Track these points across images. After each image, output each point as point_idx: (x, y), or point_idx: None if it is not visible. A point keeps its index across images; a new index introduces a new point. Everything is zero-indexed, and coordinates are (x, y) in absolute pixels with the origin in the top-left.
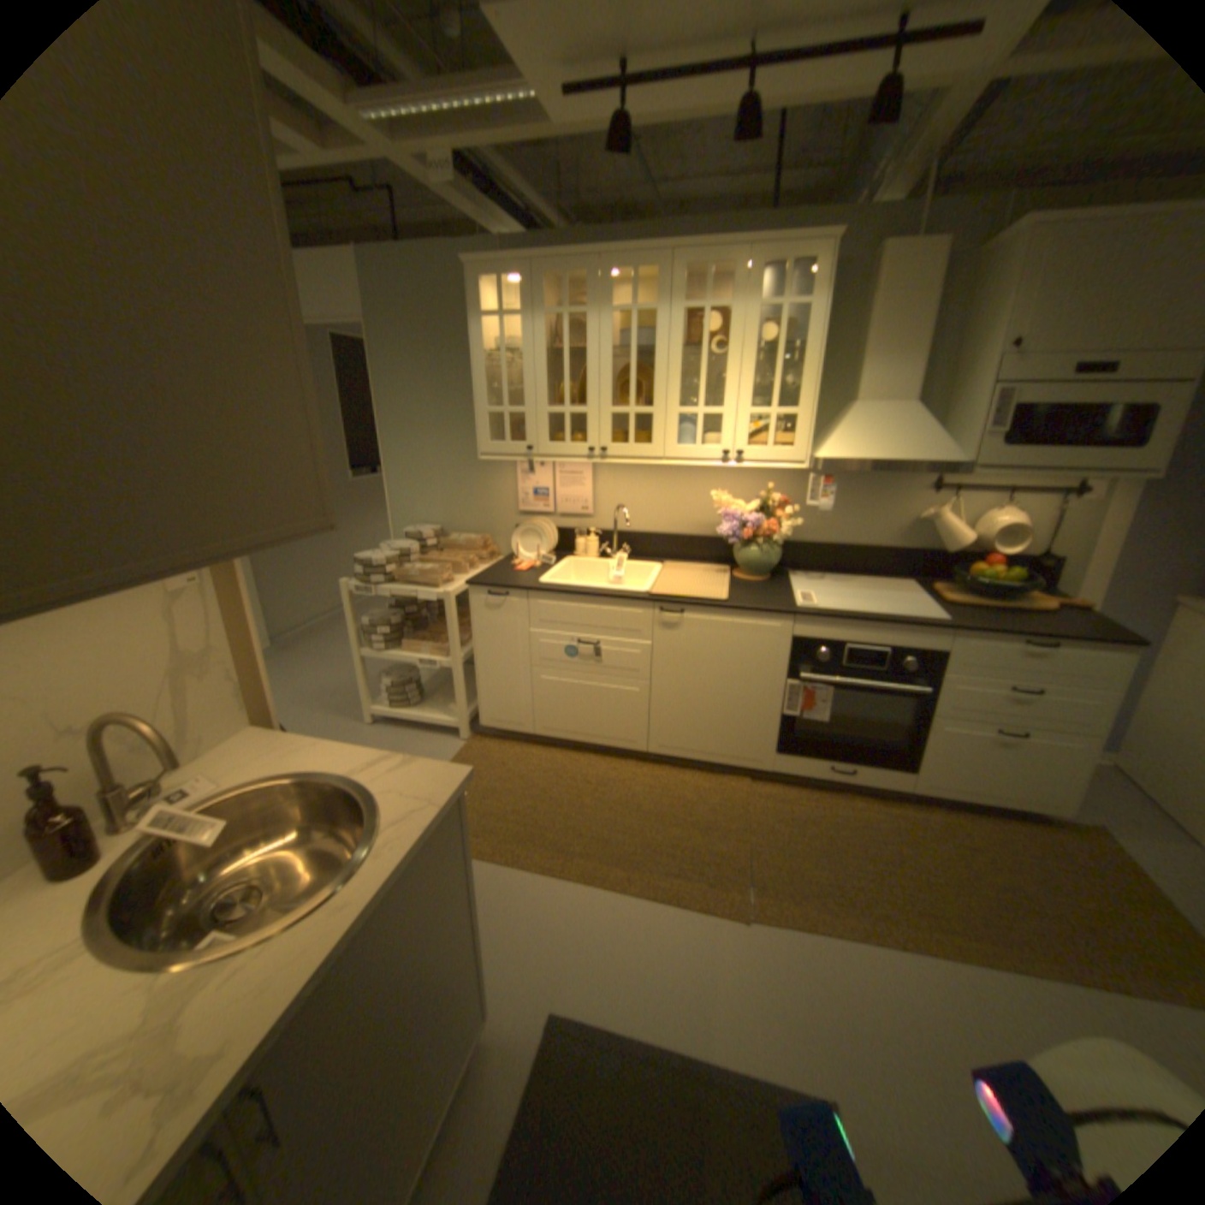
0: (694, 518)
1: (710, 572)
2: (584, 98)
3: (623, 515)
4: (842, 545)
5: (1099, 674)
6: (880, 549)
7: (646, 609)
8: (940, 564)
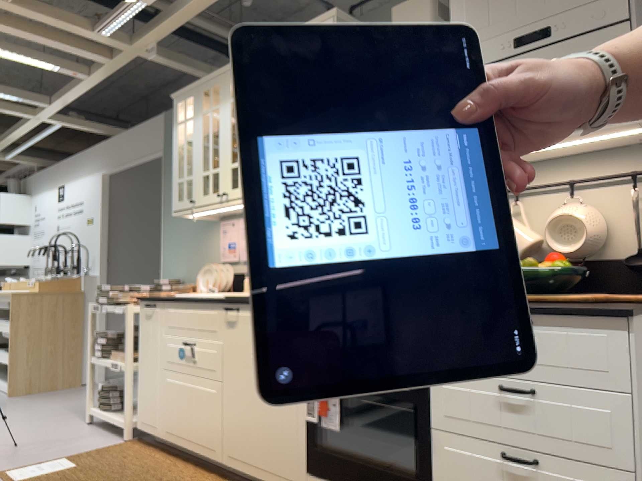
0: None
1: None
2: None
3: None
4: None
5: (588, 359)
6: None
7: (218, 307)
8: None
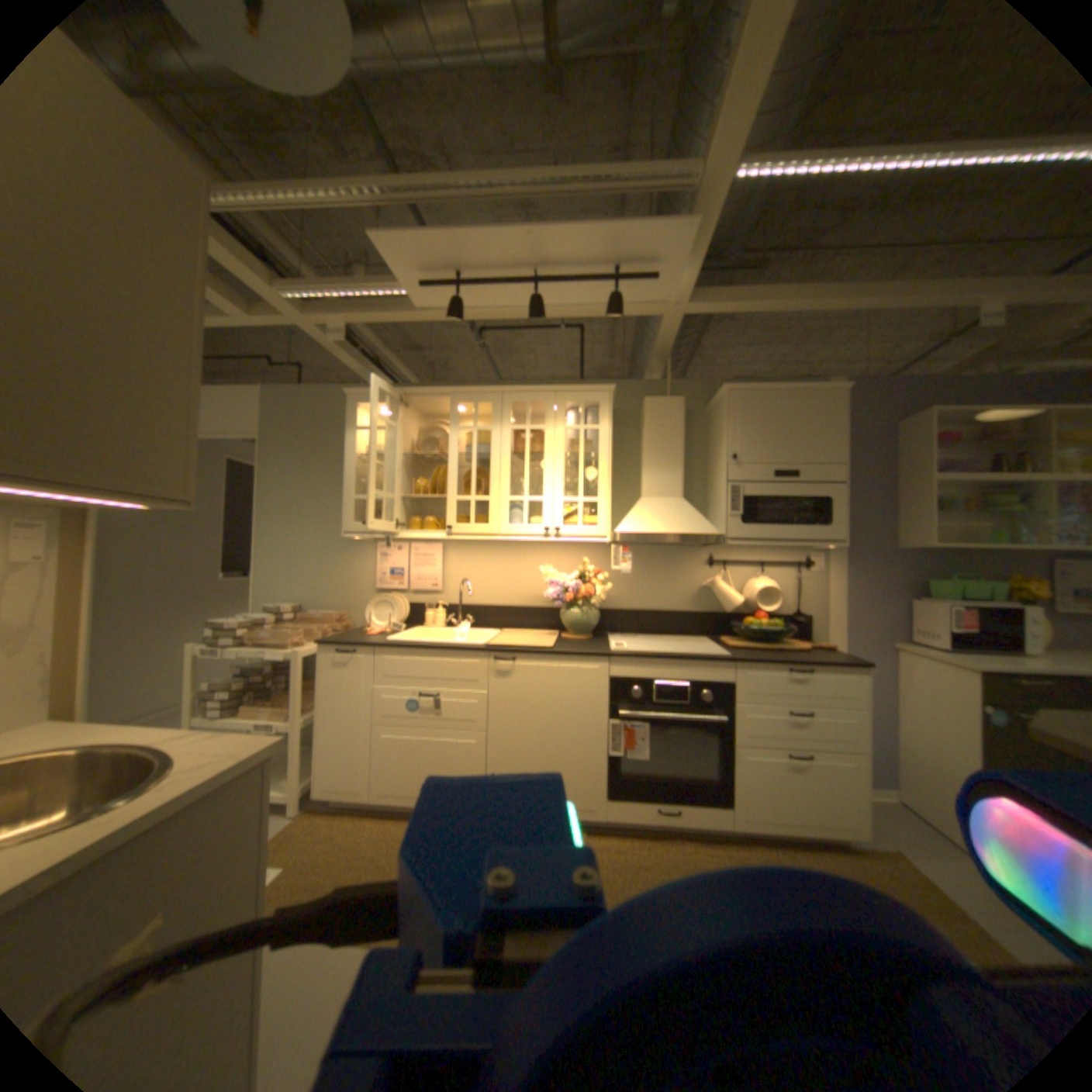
0: (527, 590)
1: (540, 634)
2: (434, 290)
3: (467, 588)
4: (646, 609)
5: (844, 693)
6: (675, 612)
7: (480, 656)
8: (721, 621)
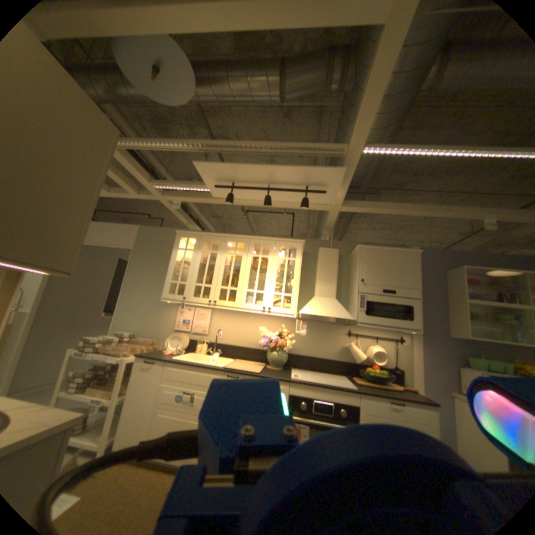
0: (252, 339)
1: (256, 364)
2: (222, 189)
3: (221, 335)
4: (314, 357)
5: (424, 421)
6: (330, 360)
7: (220, 374)
8: (354, 368)
